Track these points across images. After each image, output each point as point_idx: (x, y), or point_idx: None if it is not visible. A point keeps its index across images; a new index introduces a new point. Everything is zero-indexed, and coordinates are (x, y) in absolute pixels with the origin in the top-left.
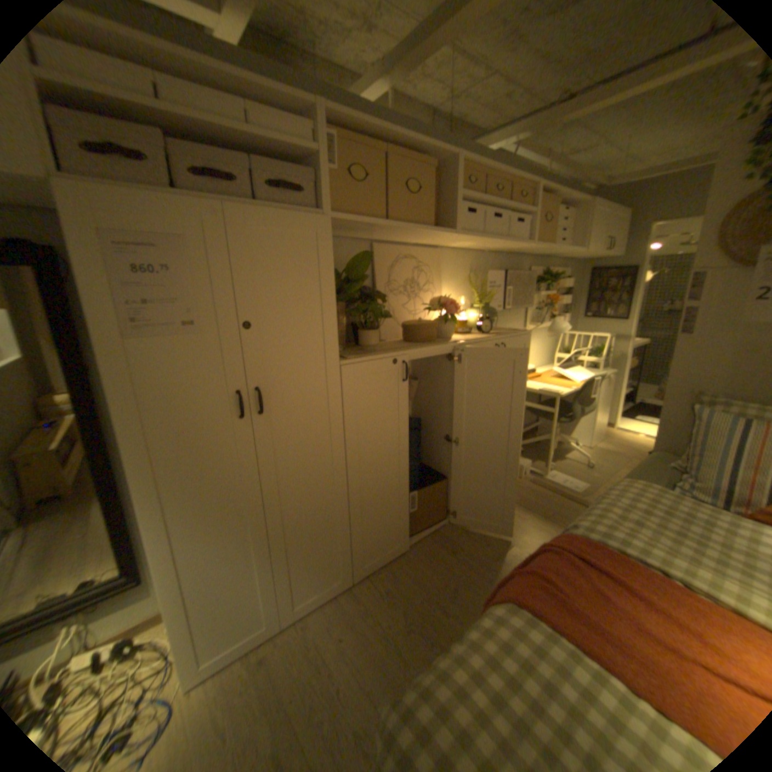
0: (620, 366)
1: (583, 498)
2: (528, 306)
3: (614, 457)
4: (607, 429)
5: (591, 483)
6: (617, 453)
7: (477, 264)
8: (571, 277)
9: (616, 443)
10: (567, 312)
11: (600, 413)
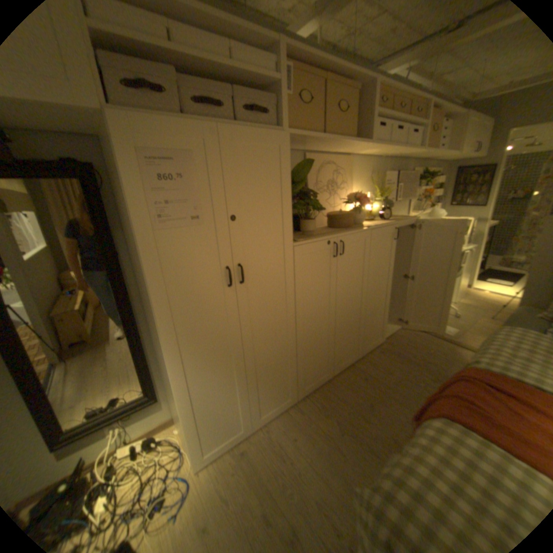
0: (477, 242)
1: (455, 340)
2: (413, 198)
3: (474, 310)
4: (465, 289)
5: (459, 329)
6: (476, 307)
7: (377, 167)
8: (442, 175)
9: (474, 299)
10: (439, 202)
11: (463, 277)
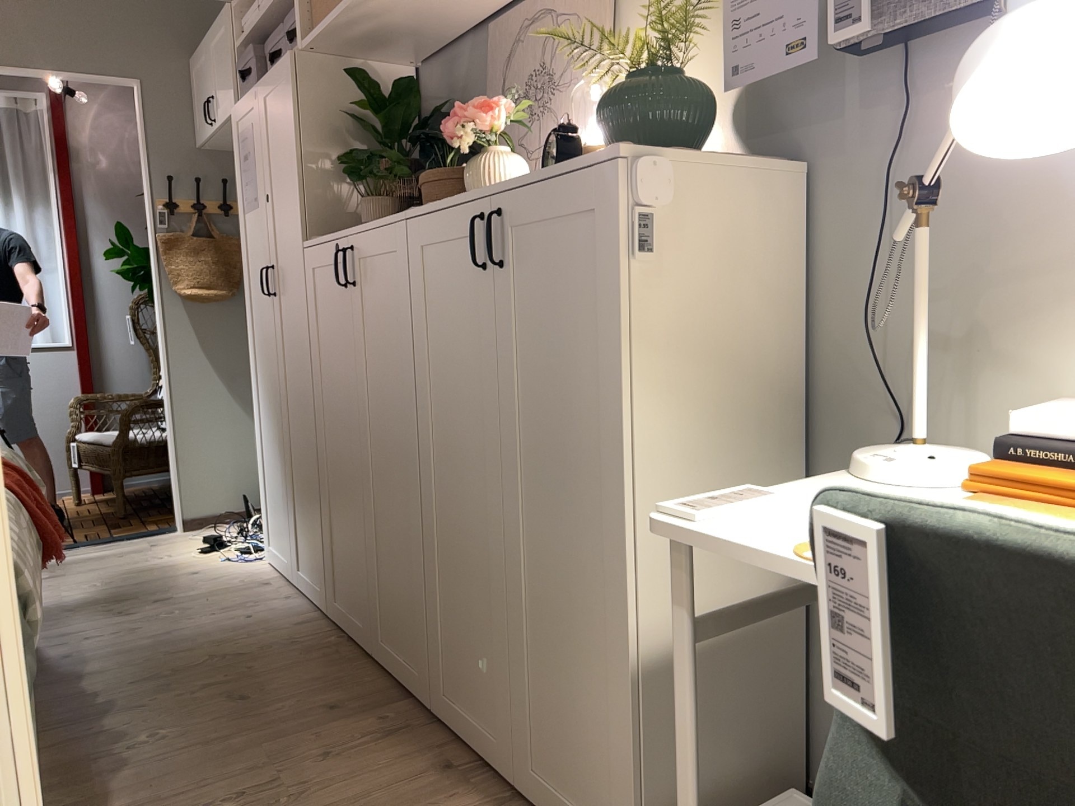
0: None
1: None
2: None
3: None
4: None
5: None
6: None
7: None
8: None
9: None
10: None
11: None
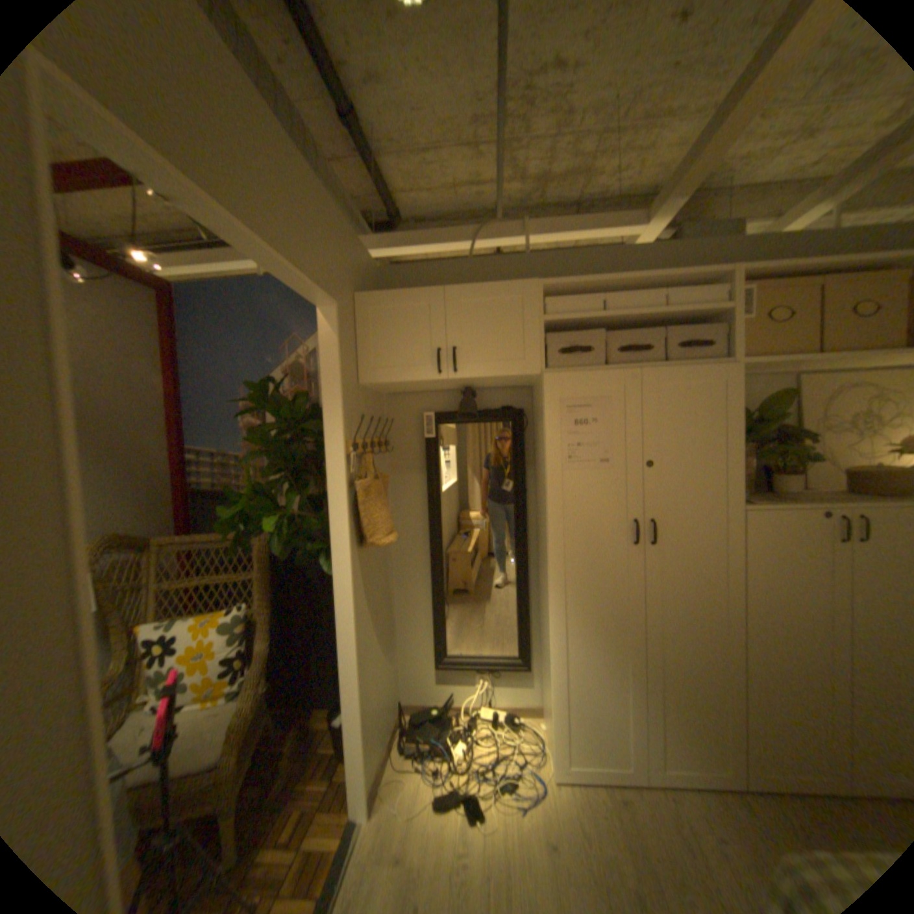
0: None
1: None
2: None
3: None
4: None
5: None
6: None
7: None
8: None
9: None
10: None
11: None
